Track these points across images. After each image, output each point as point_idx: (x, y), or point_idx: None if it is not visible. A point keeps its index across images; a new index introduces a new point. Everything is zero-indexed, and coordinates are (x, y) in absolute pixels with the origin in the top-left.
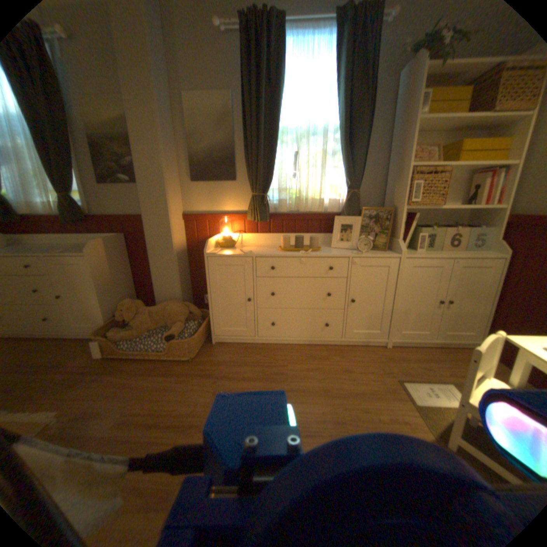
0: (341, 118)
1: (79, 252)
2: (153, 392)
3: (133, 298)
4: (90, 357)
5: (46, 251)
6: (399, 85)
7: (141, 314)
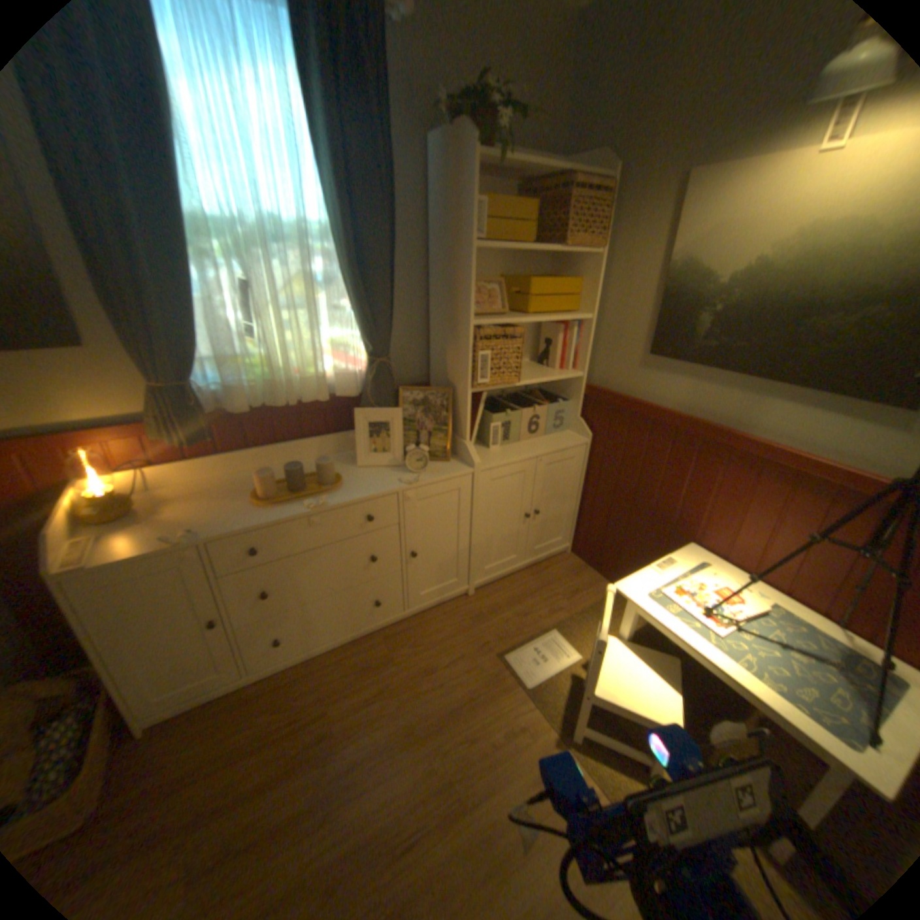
0: (334, 219)
1: None
2: None
3: None
4: None
5: None
6: (428, 157)
7: None
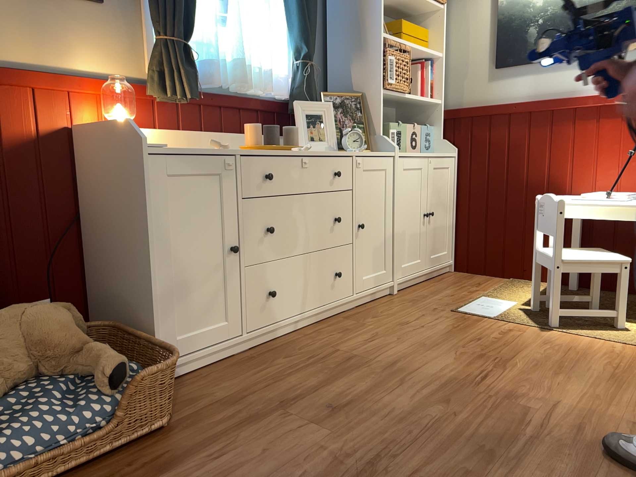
0: None
1: None
2: None
3: None
4: None
5: None
6: None
7: None
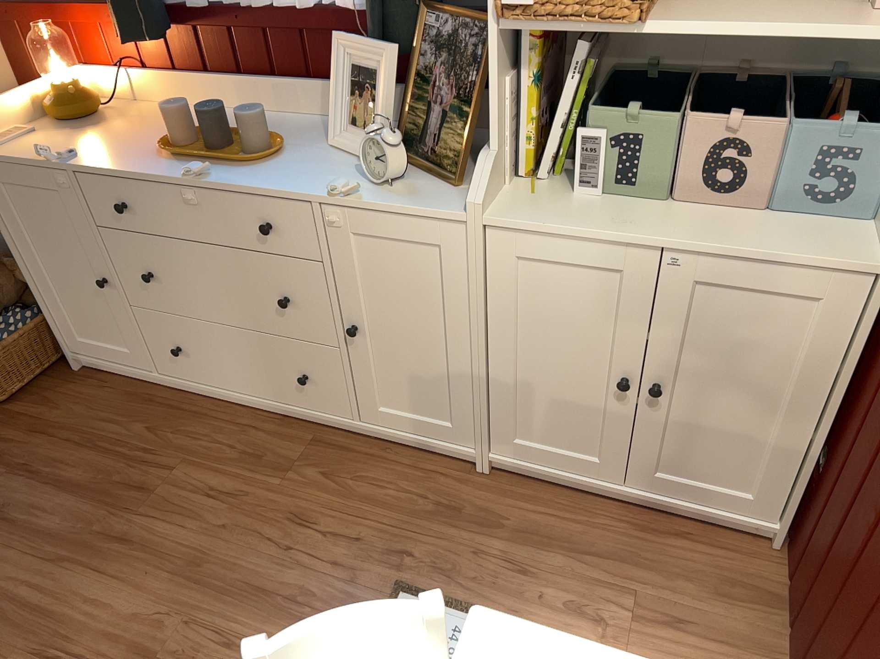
0: None
1: None
2: None
3: None
4: None
5: None
6: None
7: None
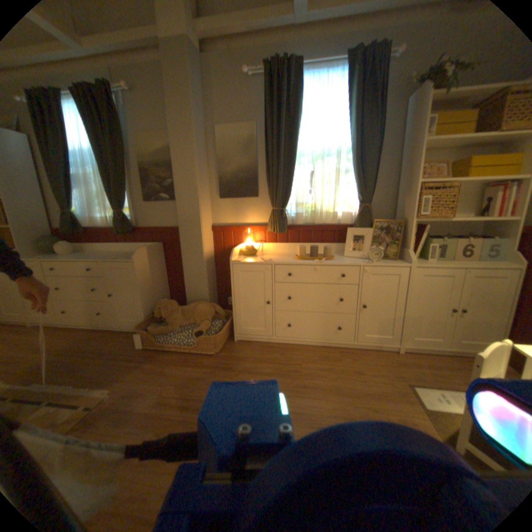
0: (352, 142)
1: (128, 259)
2: (184, 380)
3: (167, 298)
4: (132, 347)
5: (103, 258)
6: (408, 109)
7: (175, 312)
